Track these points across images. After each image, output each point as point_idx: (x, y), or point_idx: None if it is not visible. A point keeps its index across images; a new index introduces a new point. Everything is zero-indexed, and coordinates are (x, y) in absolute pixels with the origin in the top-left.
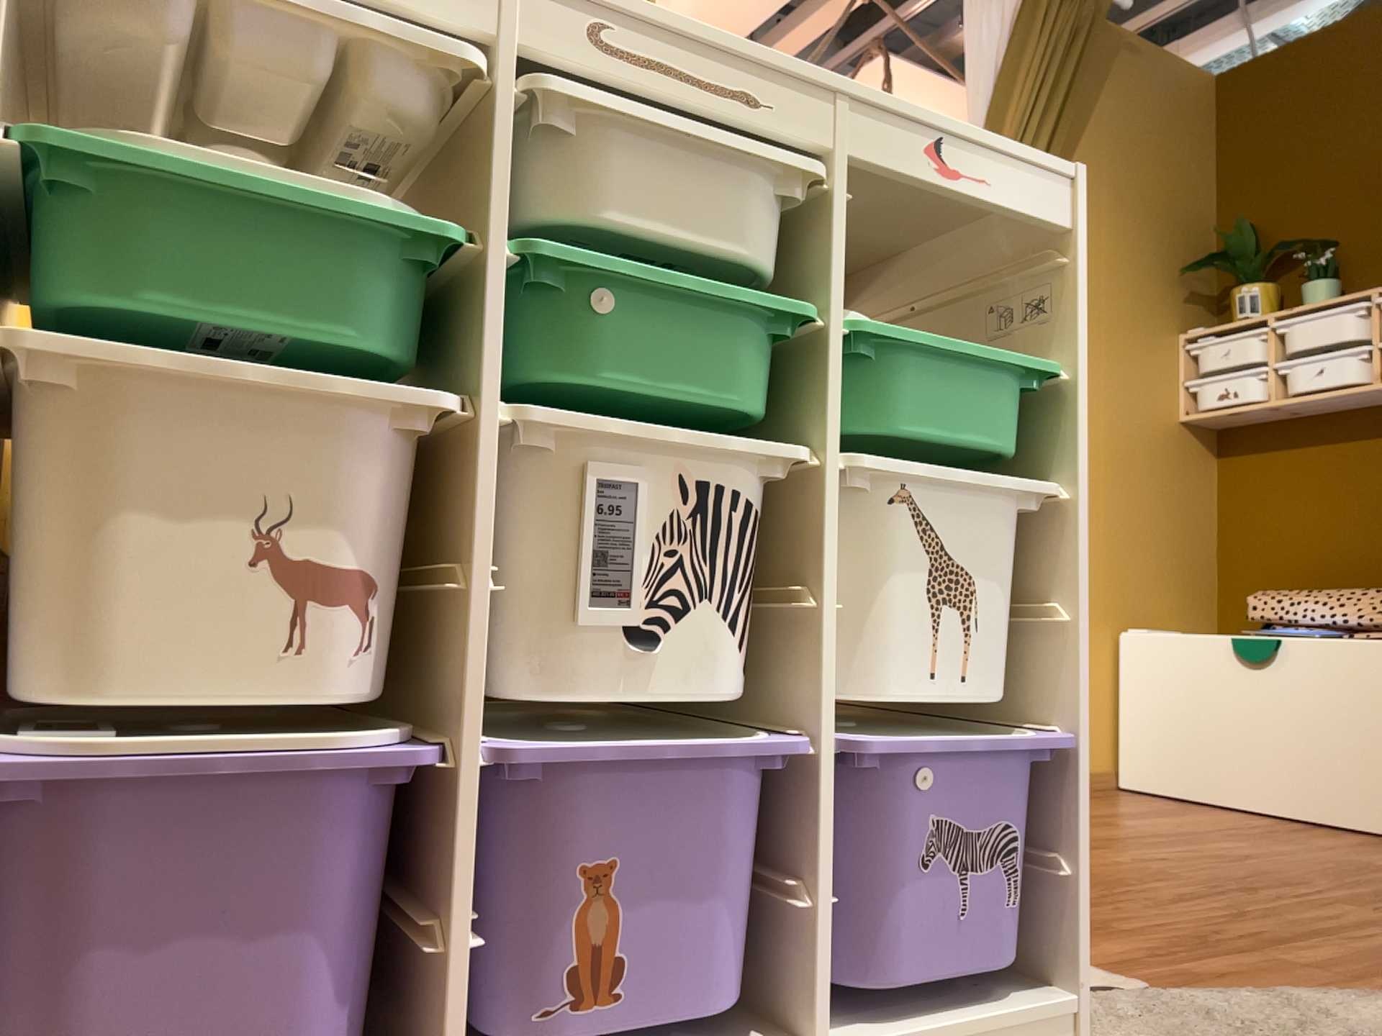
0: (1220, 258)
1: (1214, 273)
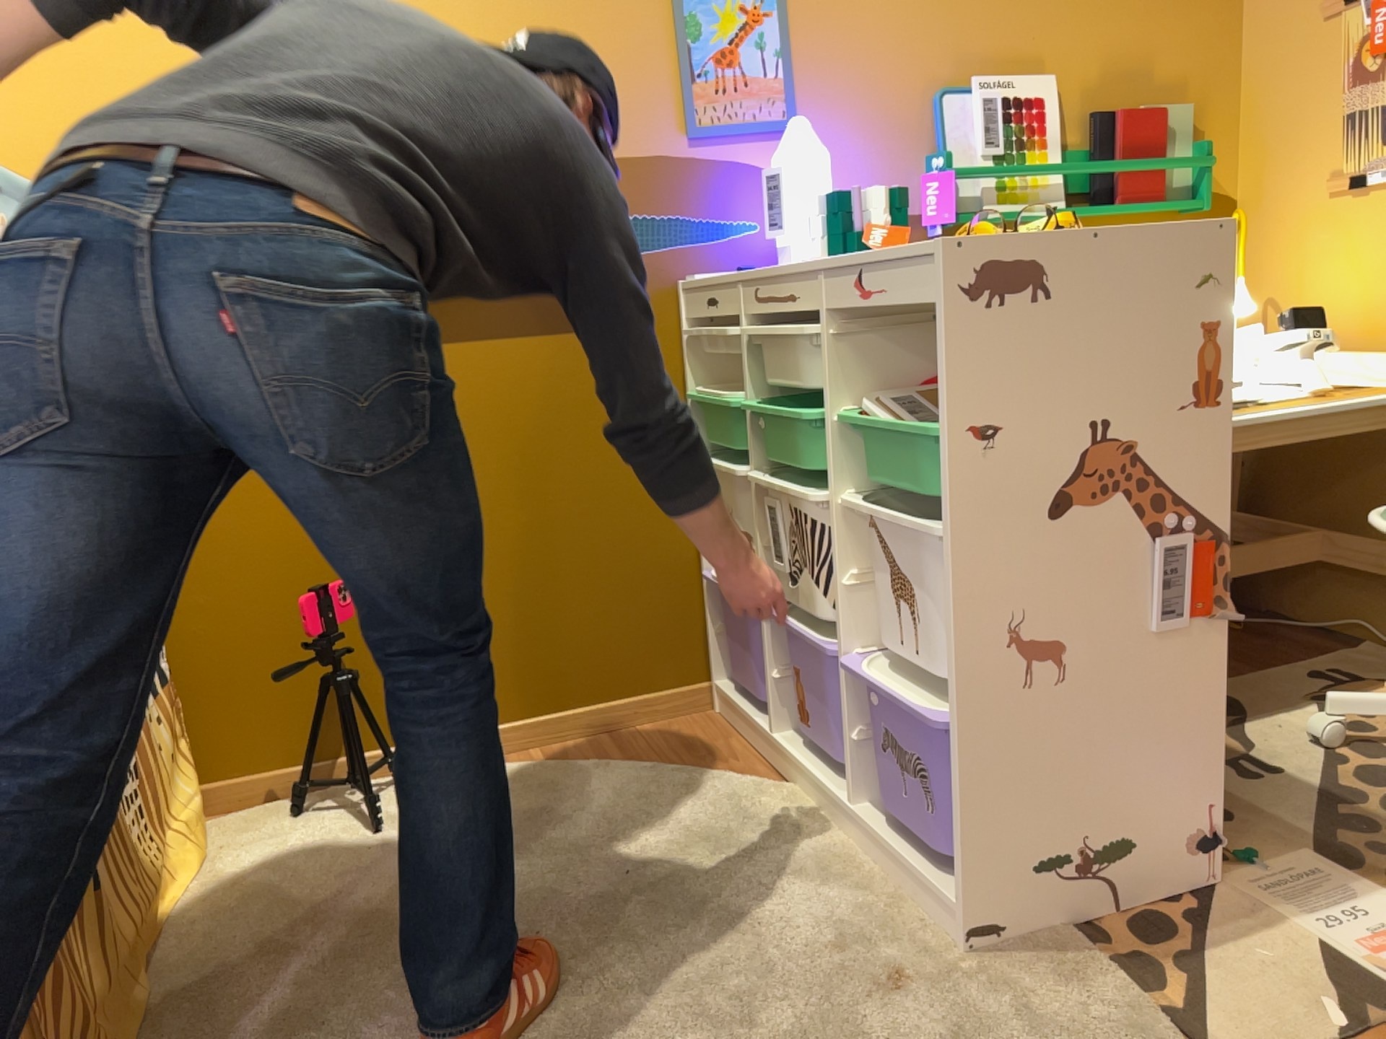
0: None
1: None
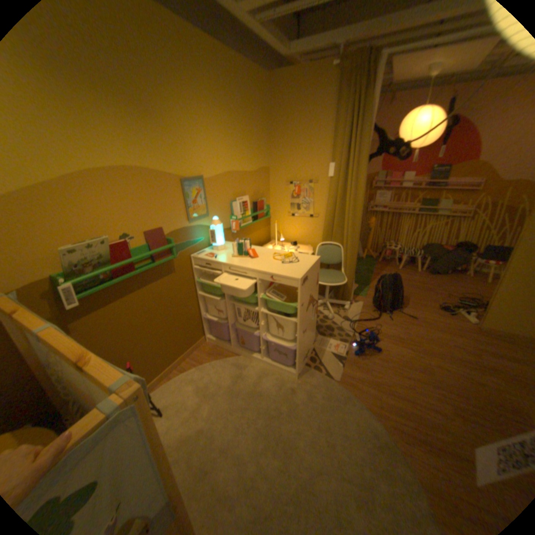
0: None
1: None
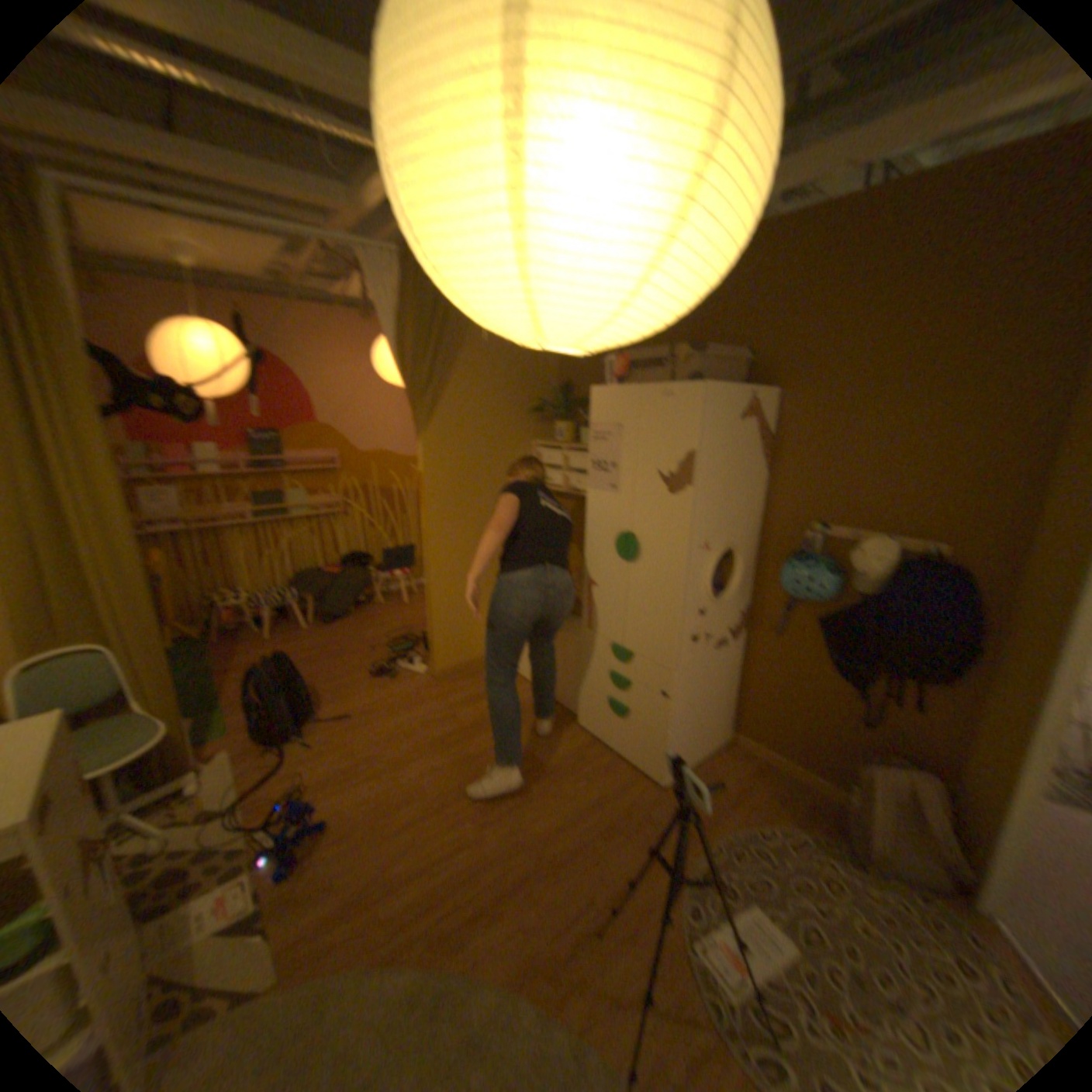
0: (553, 408)
1: (552, 414)
